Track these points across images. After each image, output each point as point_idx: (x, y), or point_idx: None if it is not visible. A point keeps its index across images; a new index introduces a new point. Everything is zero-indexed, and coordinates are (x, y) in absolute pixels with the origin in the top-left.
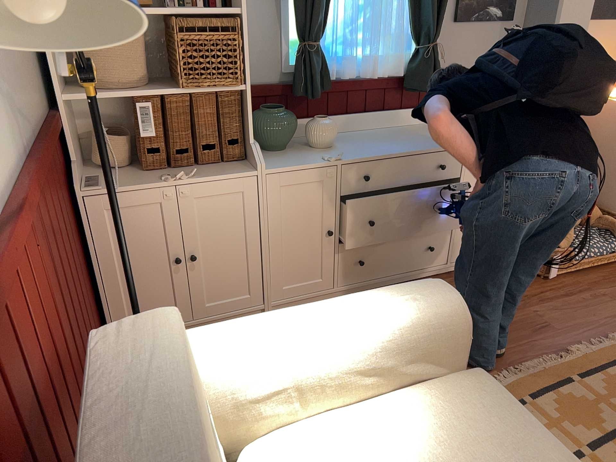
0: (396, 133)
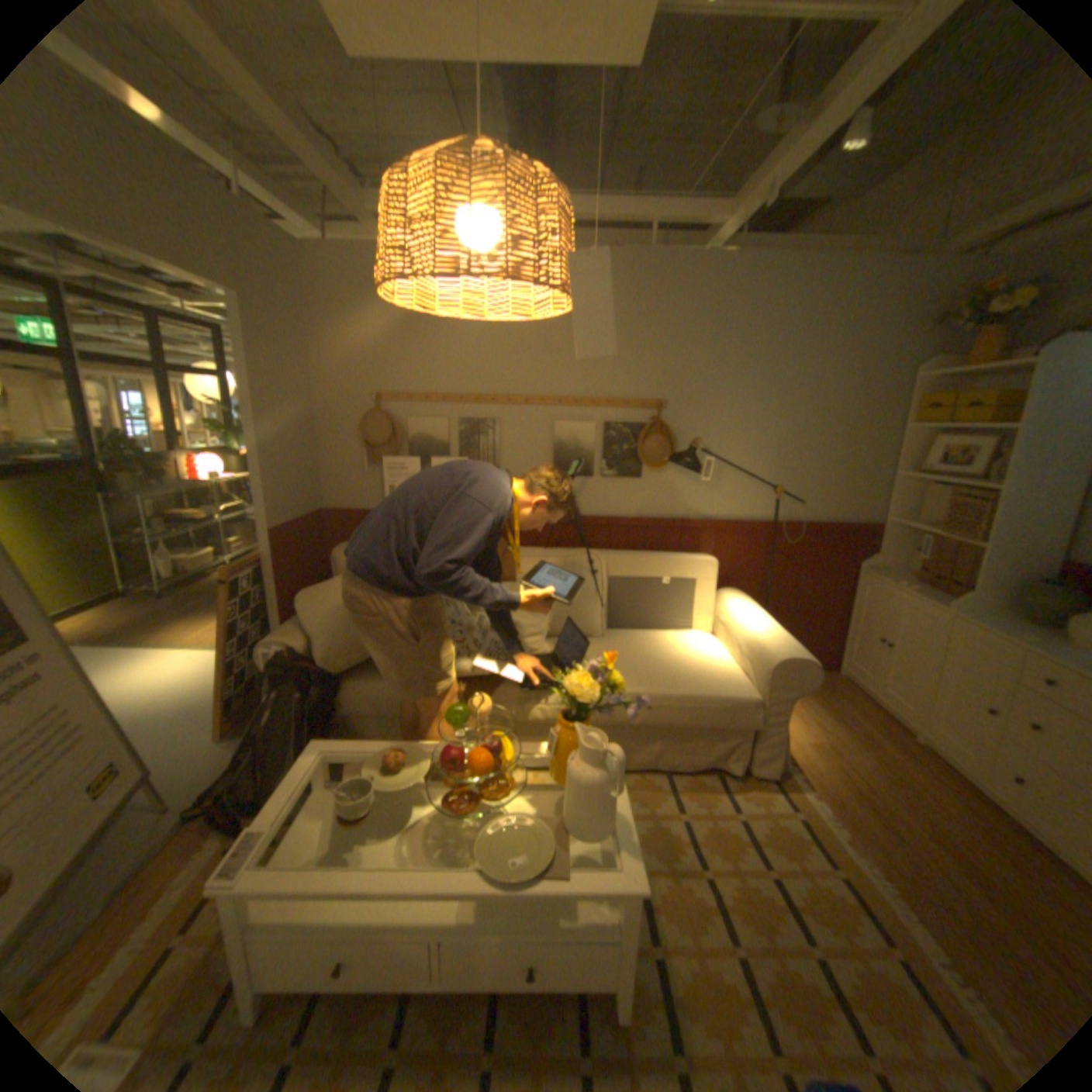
0: None
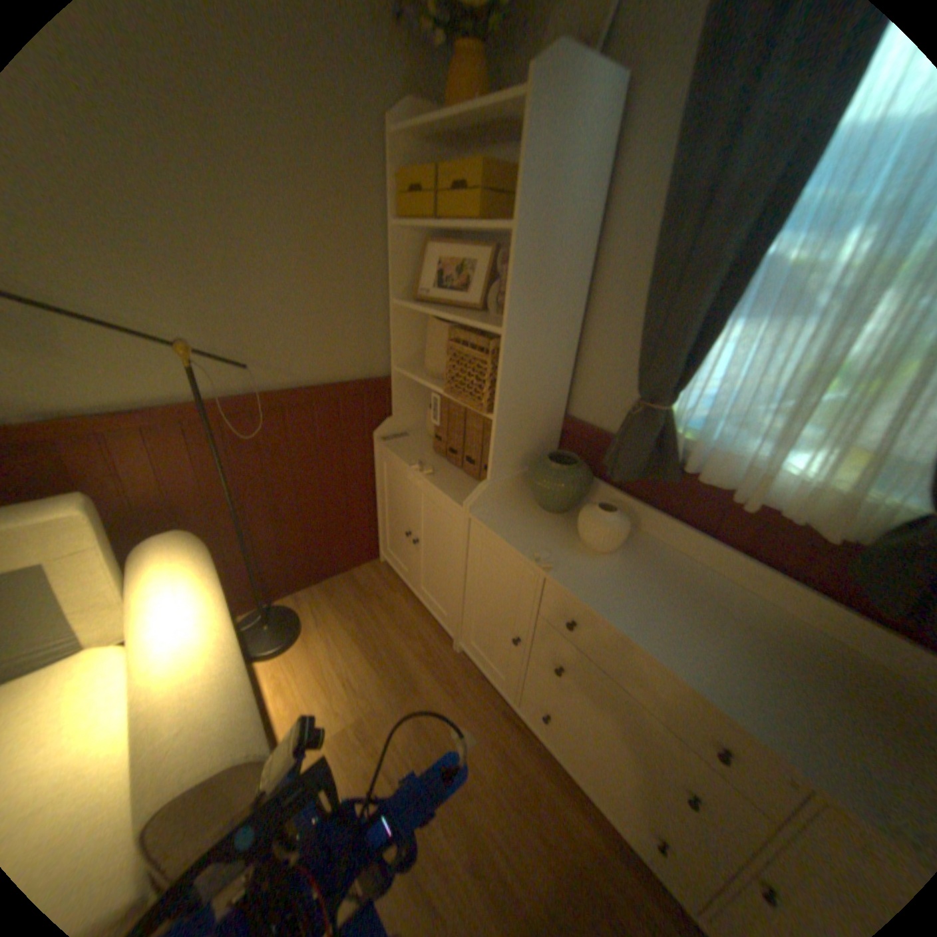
0: (768, 627)
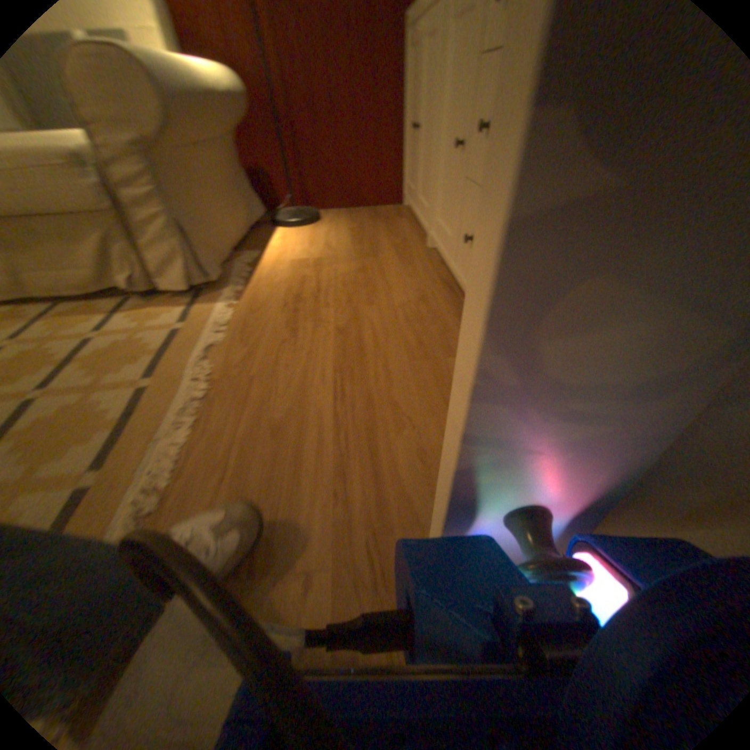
0: None
